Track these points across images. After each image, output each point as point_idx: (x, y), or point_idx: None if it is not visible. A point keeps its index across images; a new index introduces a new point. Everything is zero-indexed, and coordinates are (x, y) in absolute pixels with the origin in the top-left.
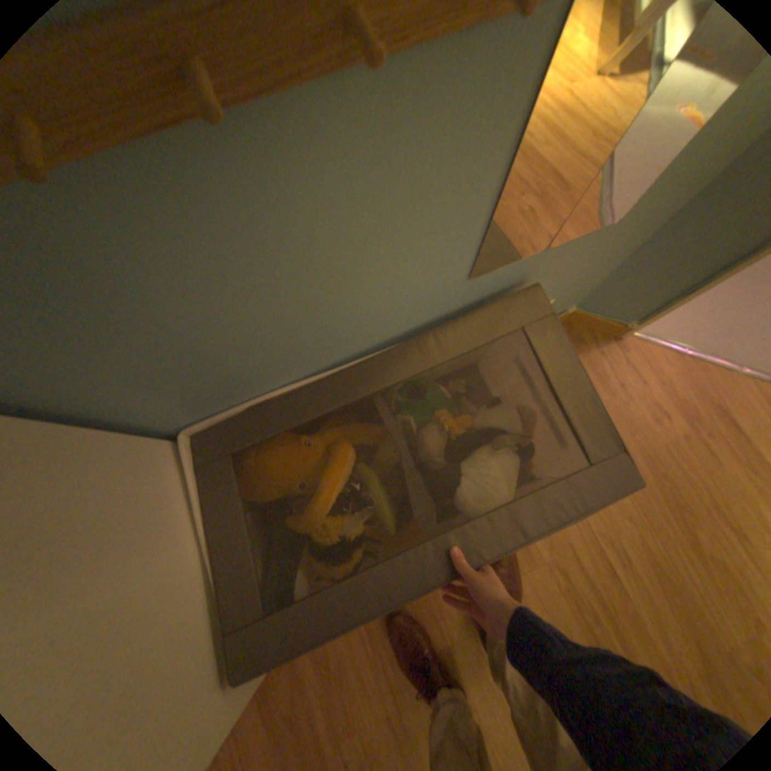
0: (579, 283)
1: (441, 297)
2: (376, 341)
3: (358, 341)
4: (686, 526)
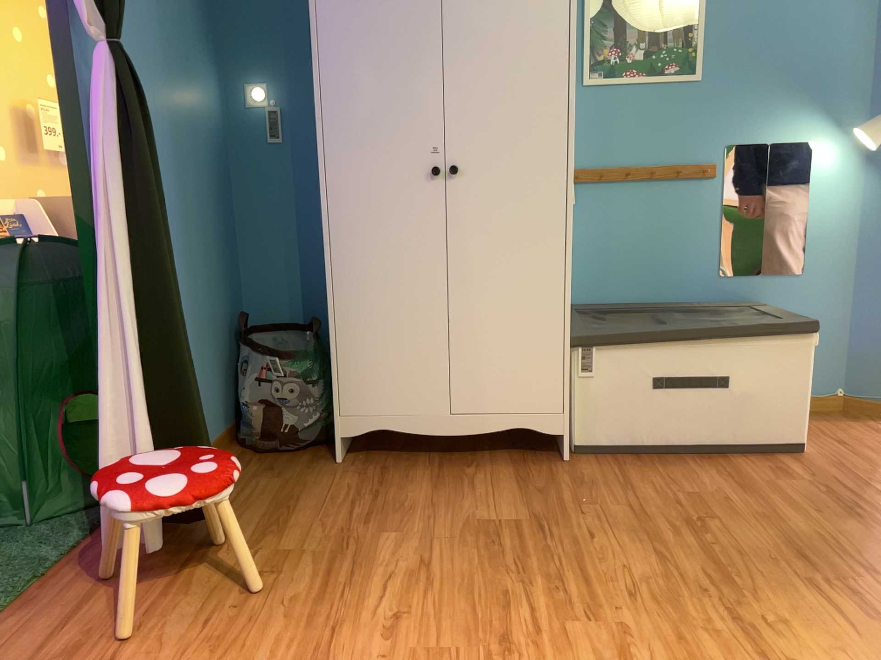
0: (823, 346)
1: (708, 287)
2: (671, 307)
3: (662, 300)
4: None
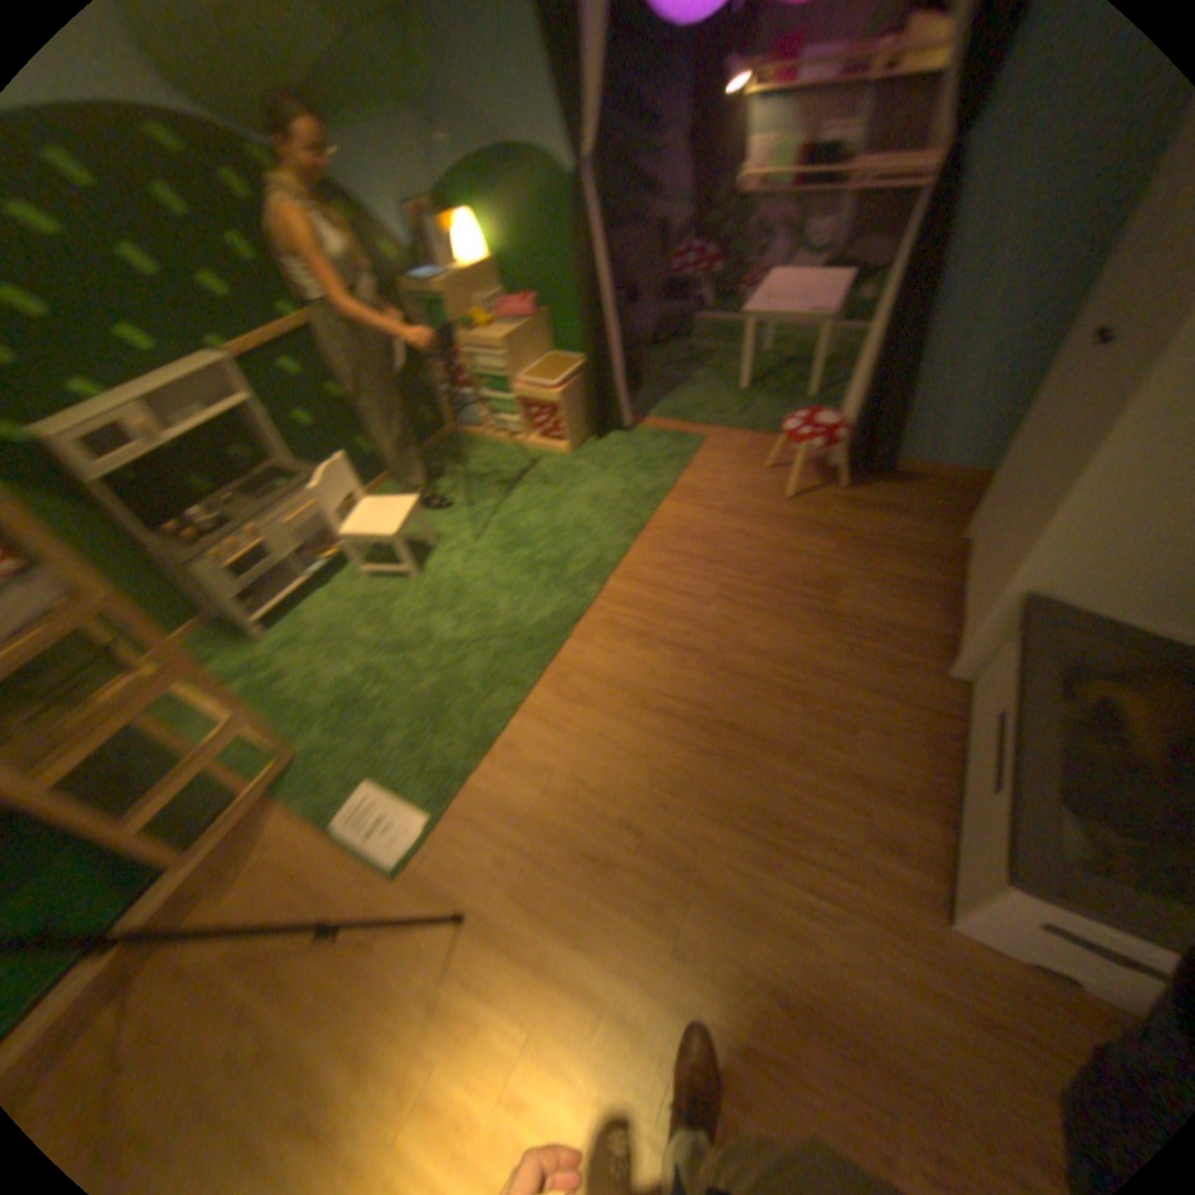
0: None
1: None
2: None
3: None
4: (798, 1015)
